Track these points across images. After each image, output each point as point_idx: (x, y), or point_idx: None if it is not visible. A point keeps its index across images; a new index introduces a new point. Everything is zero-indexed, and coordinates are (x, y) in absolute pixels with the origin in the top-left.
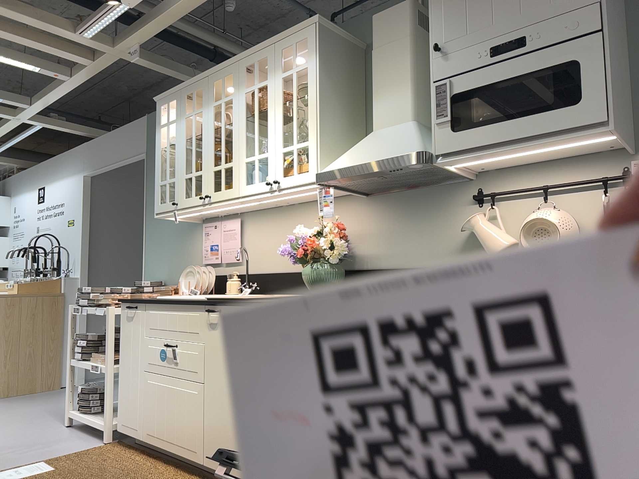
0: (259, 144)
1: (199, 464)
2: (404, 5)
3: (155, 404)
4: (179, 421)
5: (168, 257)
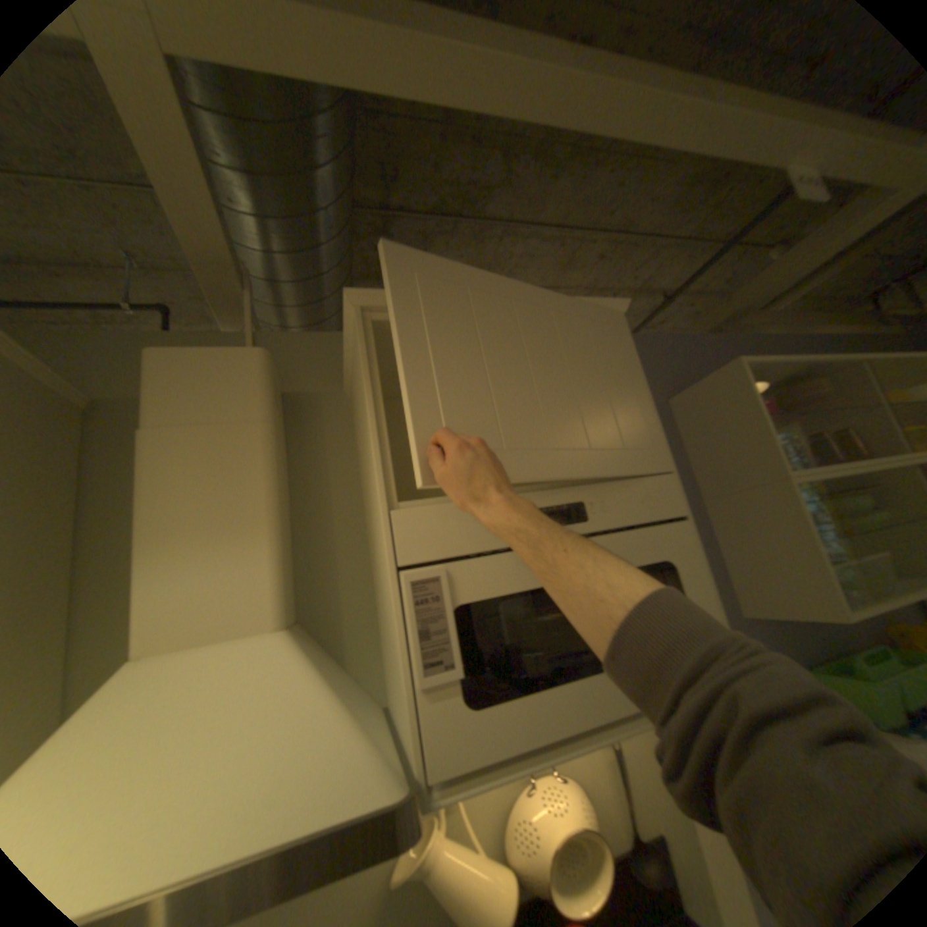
0: None
1: None
2: (252, 352)
3: None
4: None
5: None
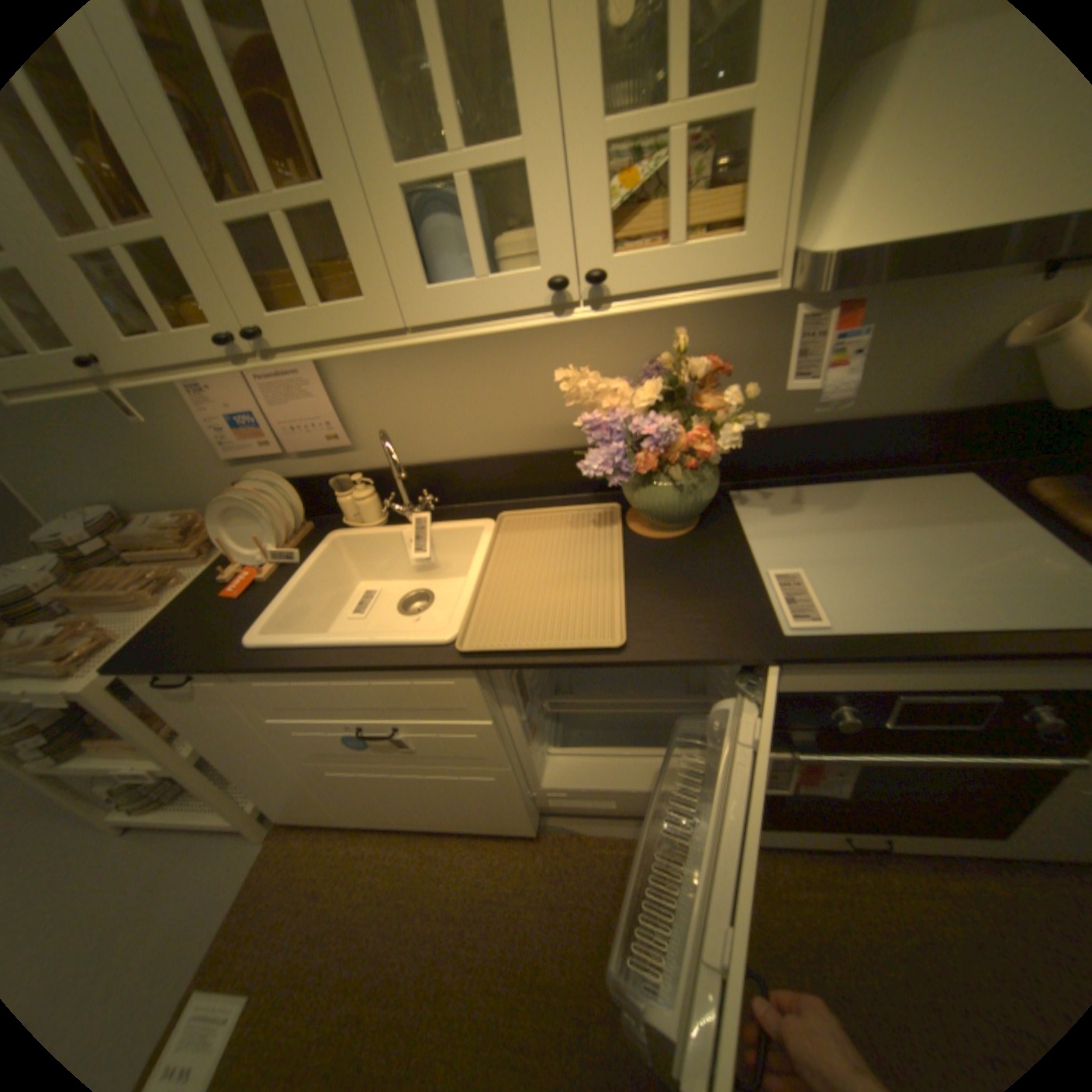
0: (457, 89)
1: (526, 836)
2: None
3: (370, 797)
4: (455, 808)
5: (84, 454)
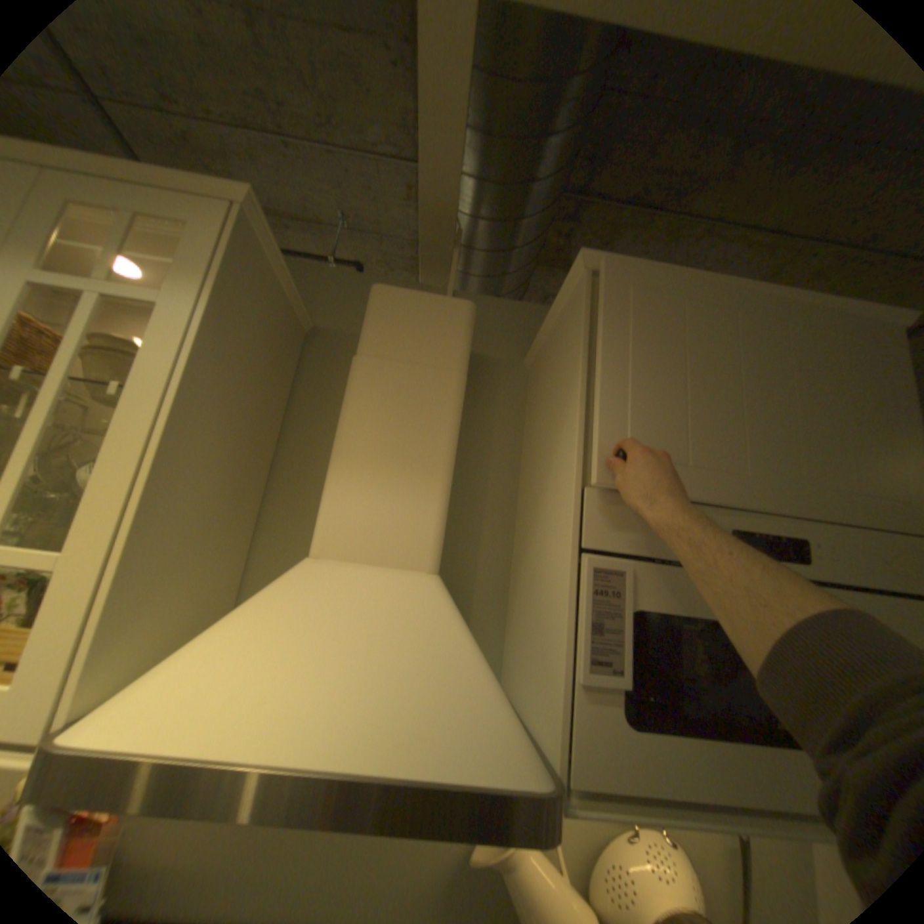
0: None
1: None
2: (461, 304)
3: None
4: None
5: None
